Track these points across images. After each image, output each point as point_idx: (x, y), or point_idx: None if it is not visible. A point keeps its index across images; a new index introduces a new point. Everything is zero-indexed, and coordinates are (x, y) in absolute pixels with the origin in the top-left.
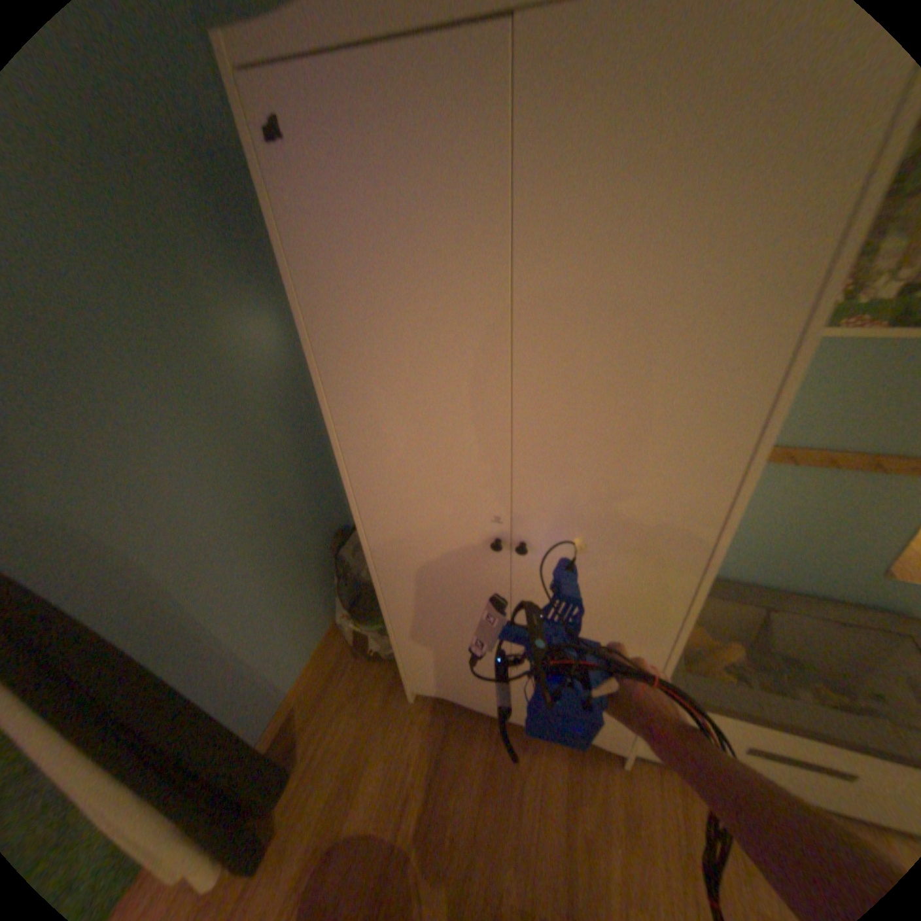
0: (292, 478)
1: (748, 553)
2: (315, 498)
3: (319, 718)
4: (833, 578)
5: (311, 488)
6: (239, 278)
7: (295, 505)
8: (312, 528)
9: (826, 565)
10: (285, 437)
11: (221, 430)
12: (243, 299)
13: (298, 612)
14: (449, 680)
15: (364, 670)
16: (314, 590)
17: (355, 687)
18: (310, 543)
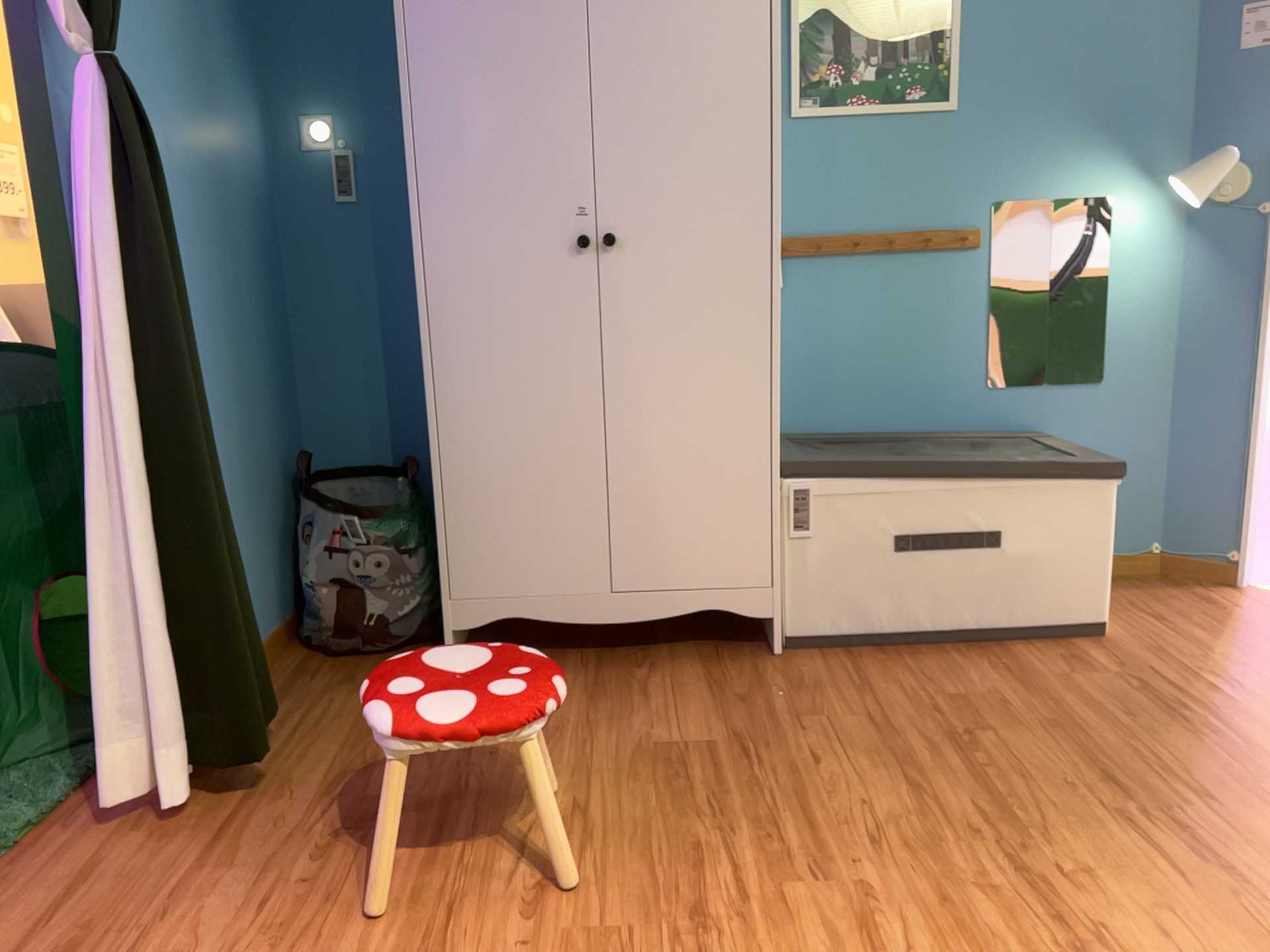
0: (260, 327)
1: (856, 390)
2: (277, 383)
3: (292, 699)
4: (945, 404)
5: (275, 364)
6: (241, 57)
7: (259, 368)
8: (271, 425)
9: (933, 387)
10: (258, 266)
11: (213, 198)
12: (241, 79)
13: (250, 542)
14: (514, 560)
15: (354, 660)
16: (267, 529)
17: (344, 672)
18: (269, 446)
